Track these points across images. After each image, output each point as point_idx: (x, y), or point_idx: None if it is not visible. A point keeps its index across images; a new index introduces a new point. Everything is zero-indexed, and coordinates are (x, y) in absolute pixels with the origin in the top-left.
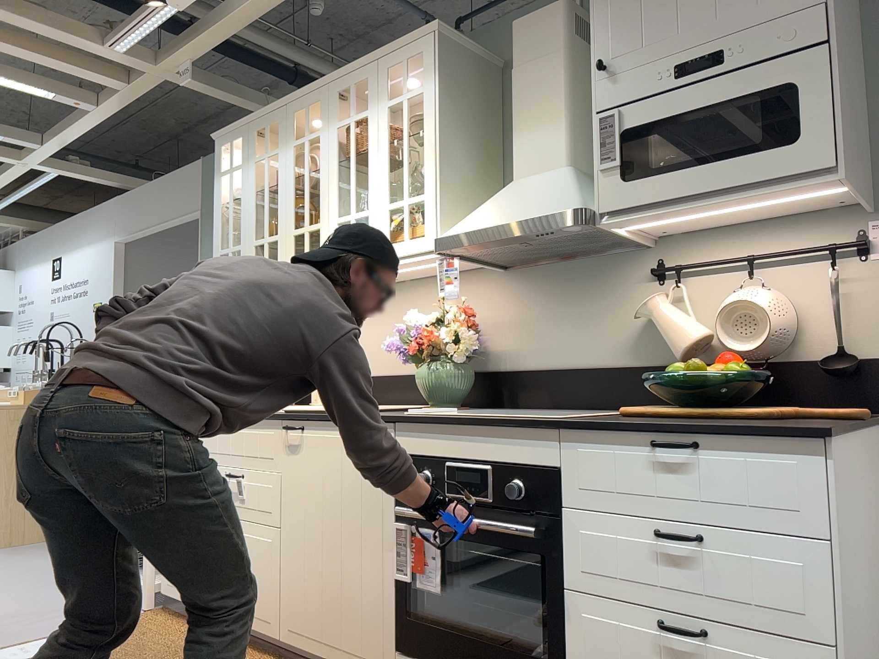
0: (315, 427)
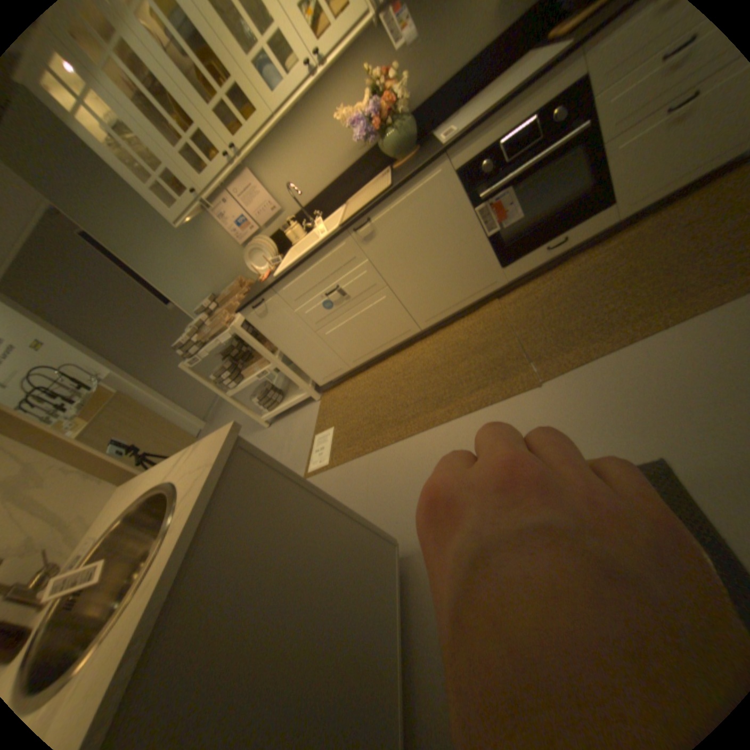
0: (381, 207)
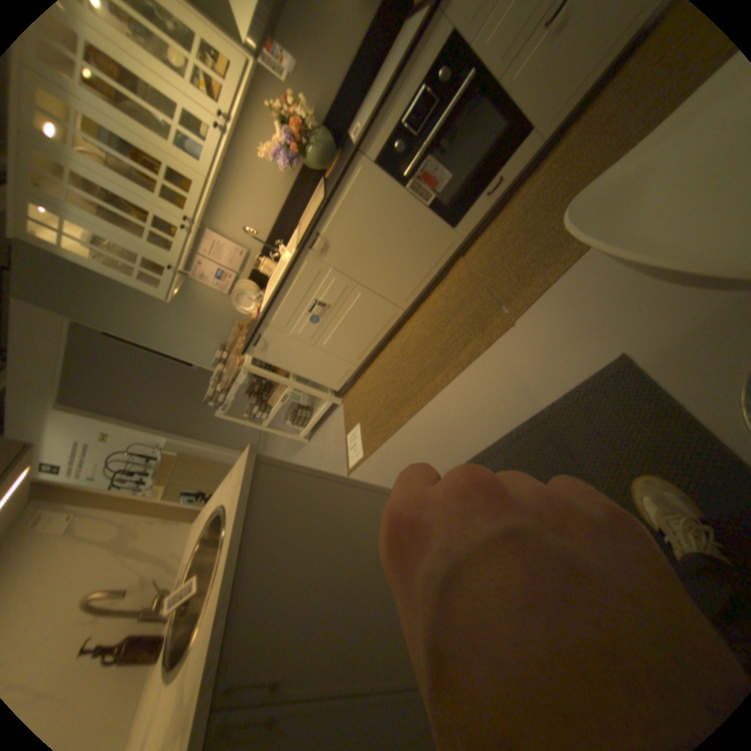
0: (324, 220)
